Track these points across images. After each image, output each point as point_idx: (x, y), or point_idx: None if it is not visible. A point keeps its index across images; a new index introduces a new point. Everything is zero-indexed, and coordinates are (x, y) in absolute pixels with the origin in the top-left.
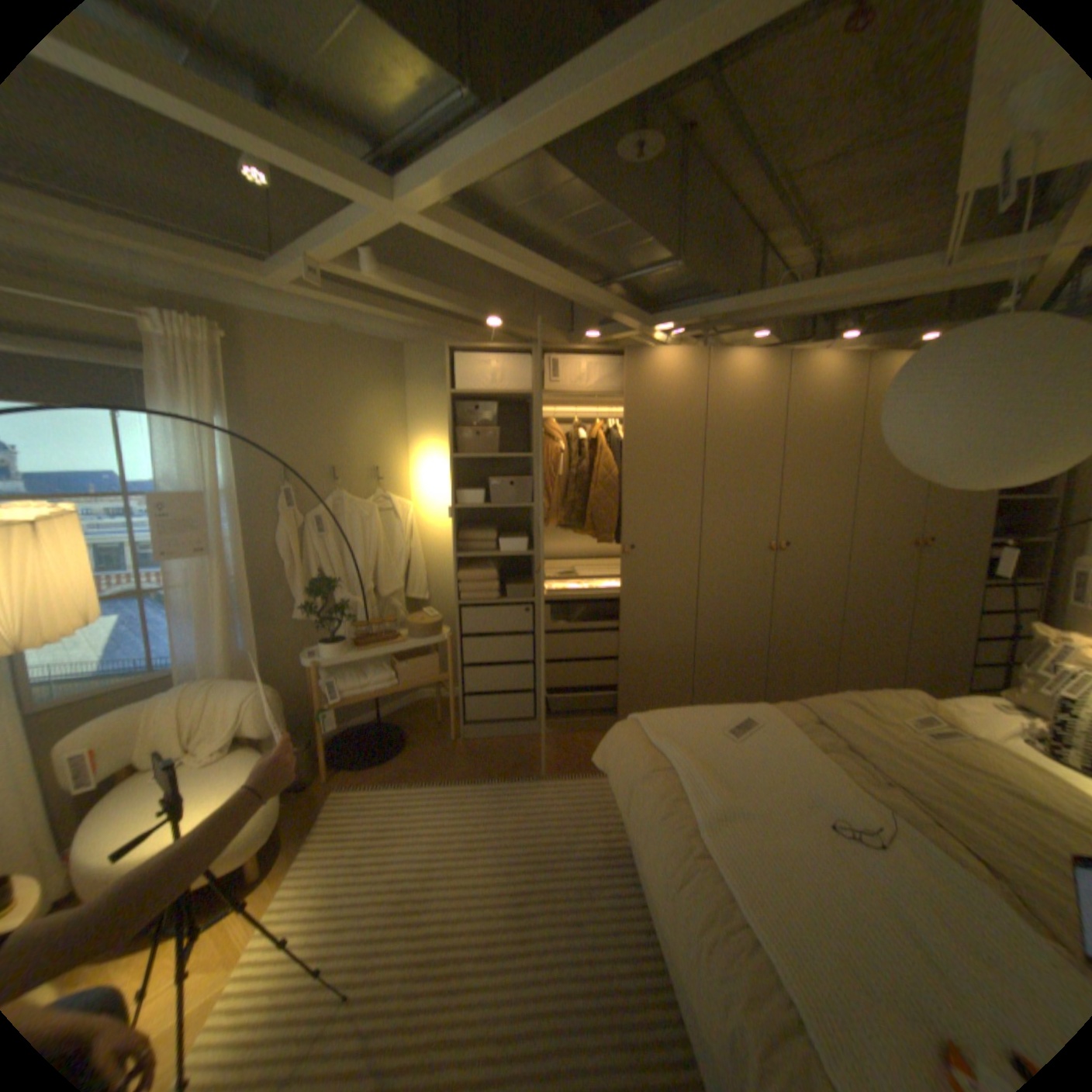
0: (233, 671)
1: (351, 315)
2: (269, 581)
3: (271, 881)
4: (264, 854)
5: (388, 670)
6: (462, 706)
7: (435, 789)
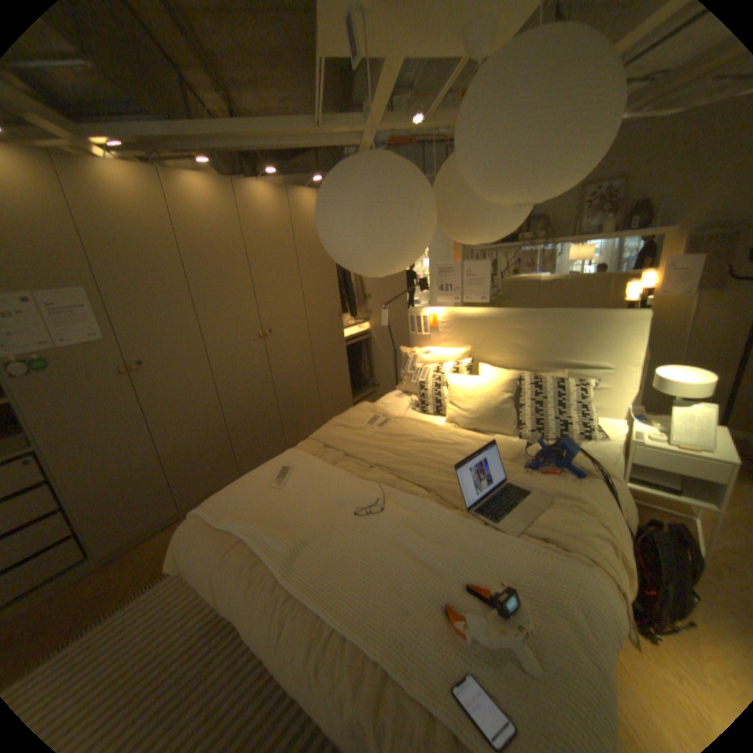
0: None
1: None
2: None
3: None
4: None
5: None
6: None
7: None
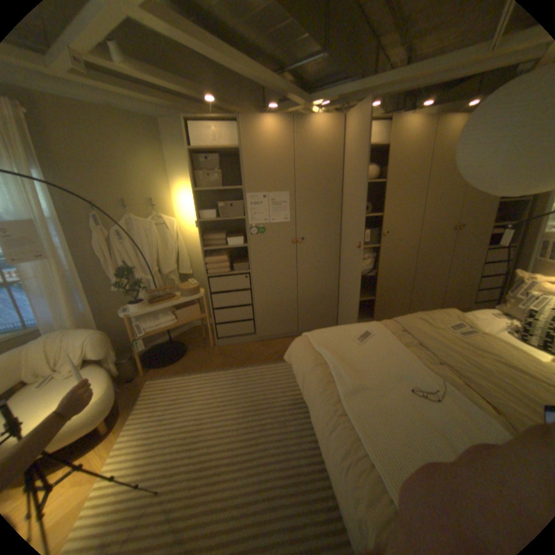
0: (80, 323)
1: (120, 98)
2: (94, 270)
3: (115, 432)
4: (111, 417)
5: (172, 314)
6: (216, 330)
7: (204, 375)
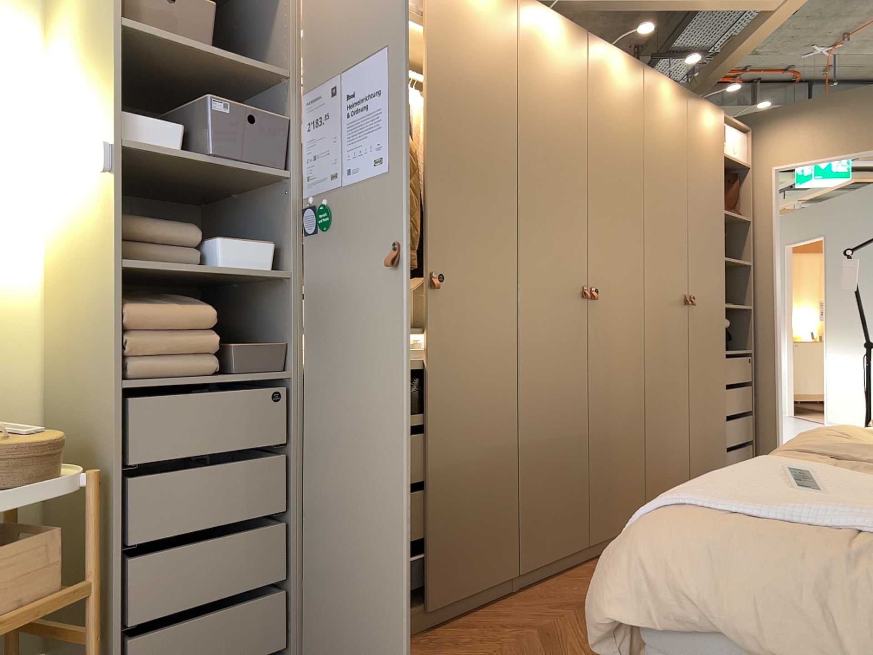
0: None
1: None
2: None
3: None
4: None
5: None
6: None
7: None
